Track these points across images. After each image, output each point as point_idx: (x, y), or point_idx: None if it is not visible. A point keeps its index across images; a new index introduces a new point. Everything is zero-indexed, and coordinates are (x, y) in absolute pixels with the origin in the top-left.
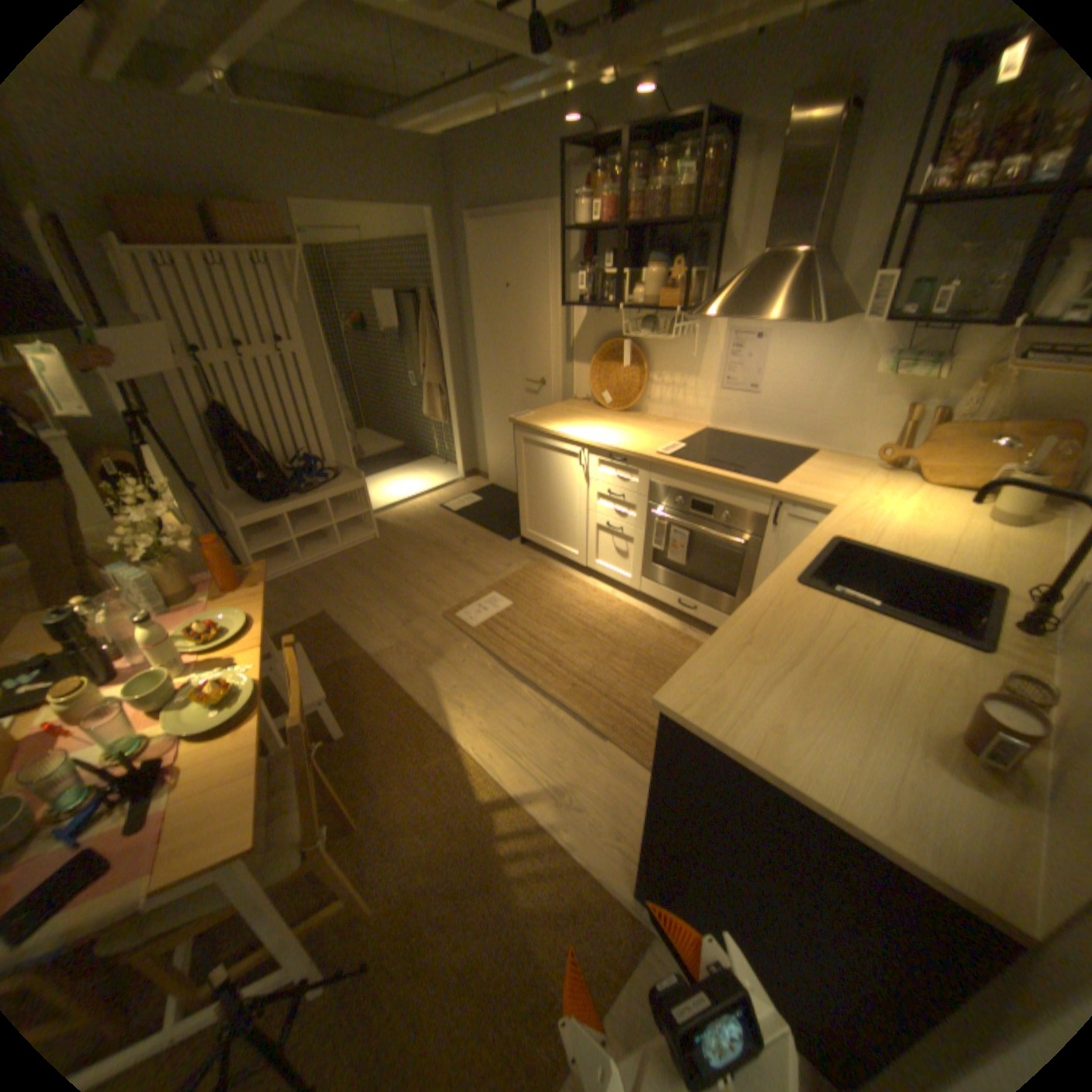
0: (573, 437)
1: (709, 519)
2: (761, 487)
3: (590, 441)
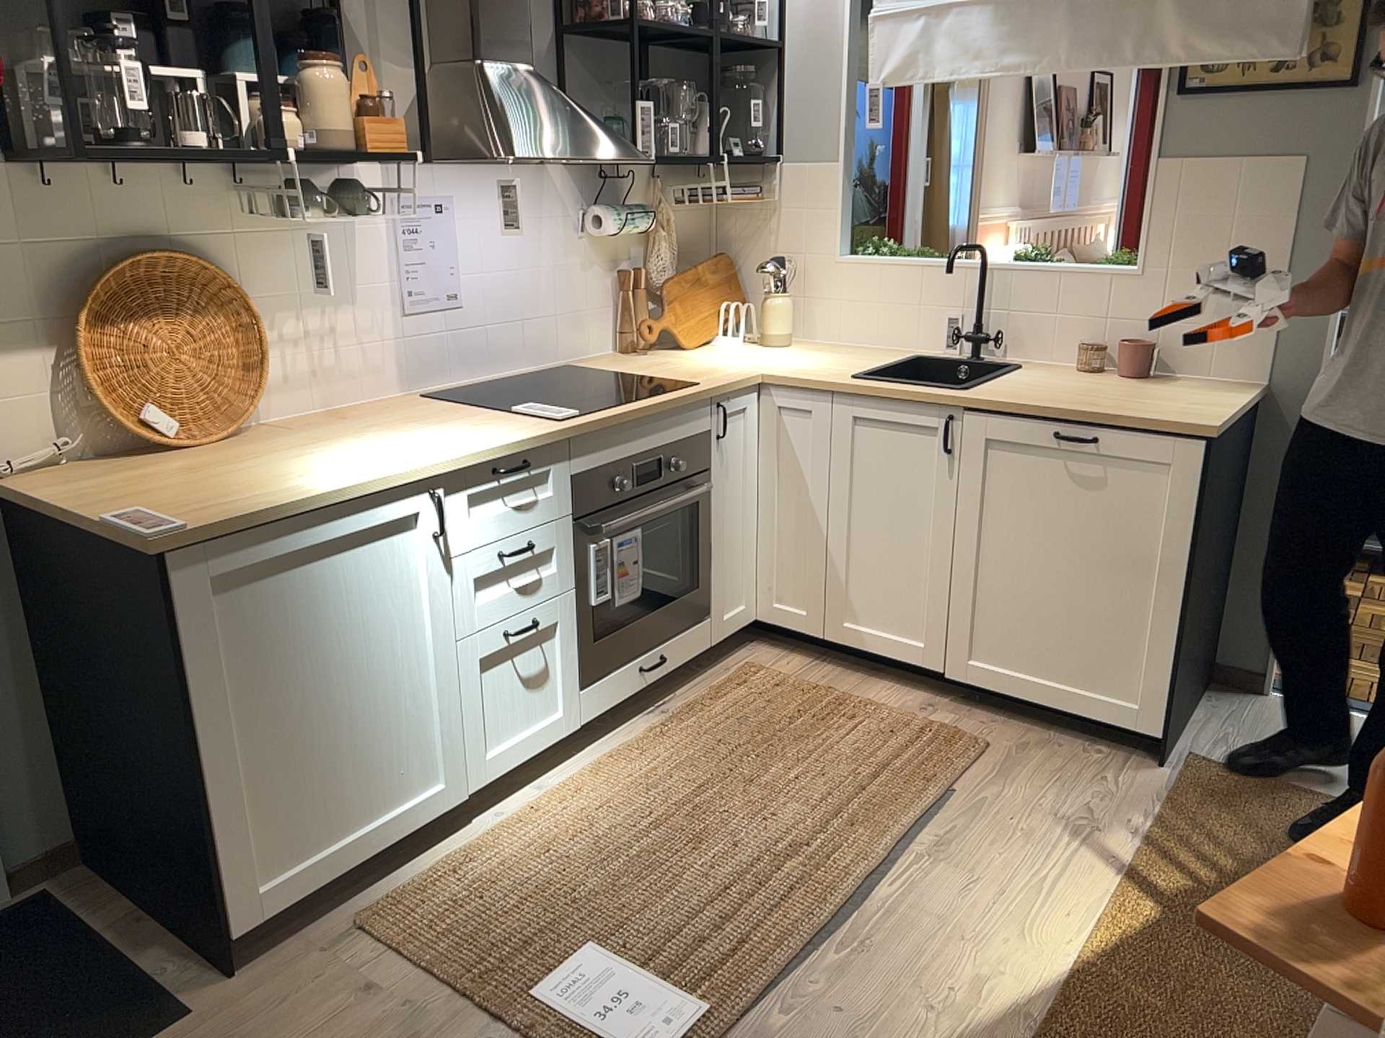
0: (410, 471)
1: (657, 484)
2: (707, 388)
3: (455, 458)
